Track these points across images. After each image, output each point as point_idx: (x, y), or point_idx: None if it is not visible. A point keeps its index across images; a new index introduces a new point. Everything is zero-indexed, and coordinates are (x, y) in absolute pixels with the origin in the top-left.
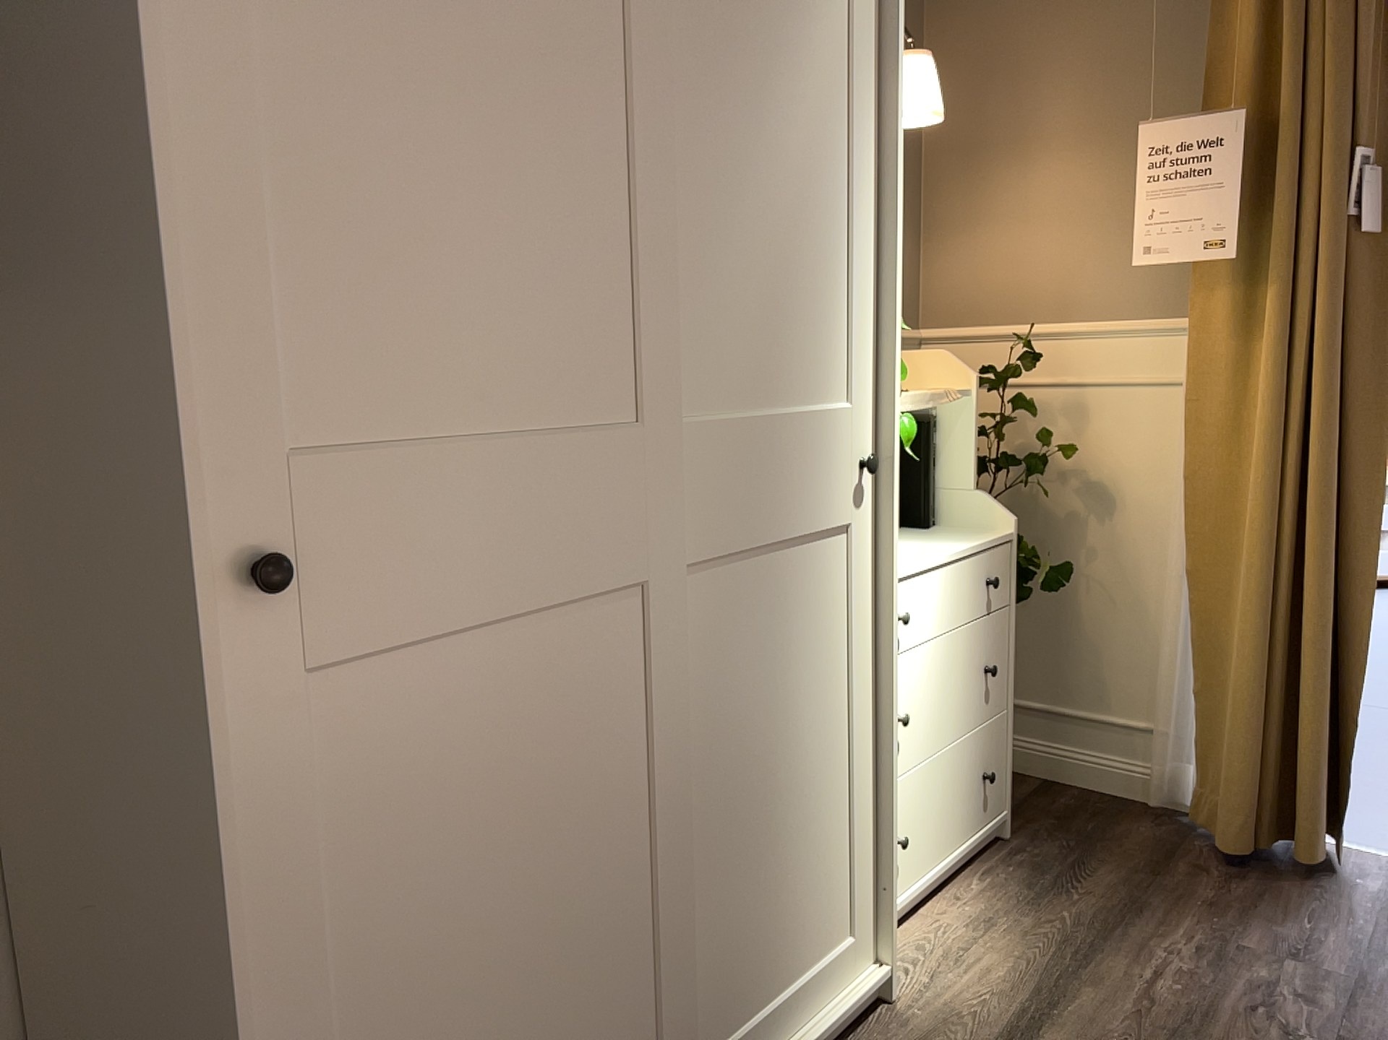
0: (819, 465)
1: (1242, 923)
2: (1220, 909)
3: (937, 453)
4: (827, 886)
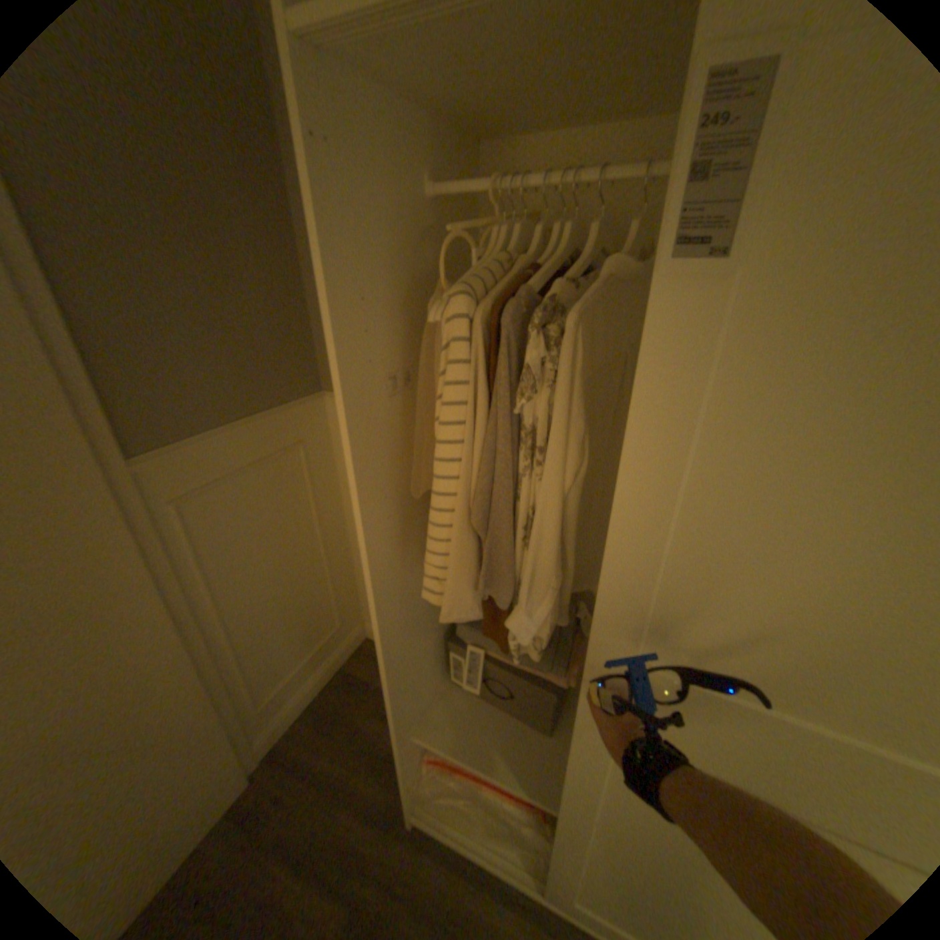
0: None
1: None
2: None
3: None
4: None
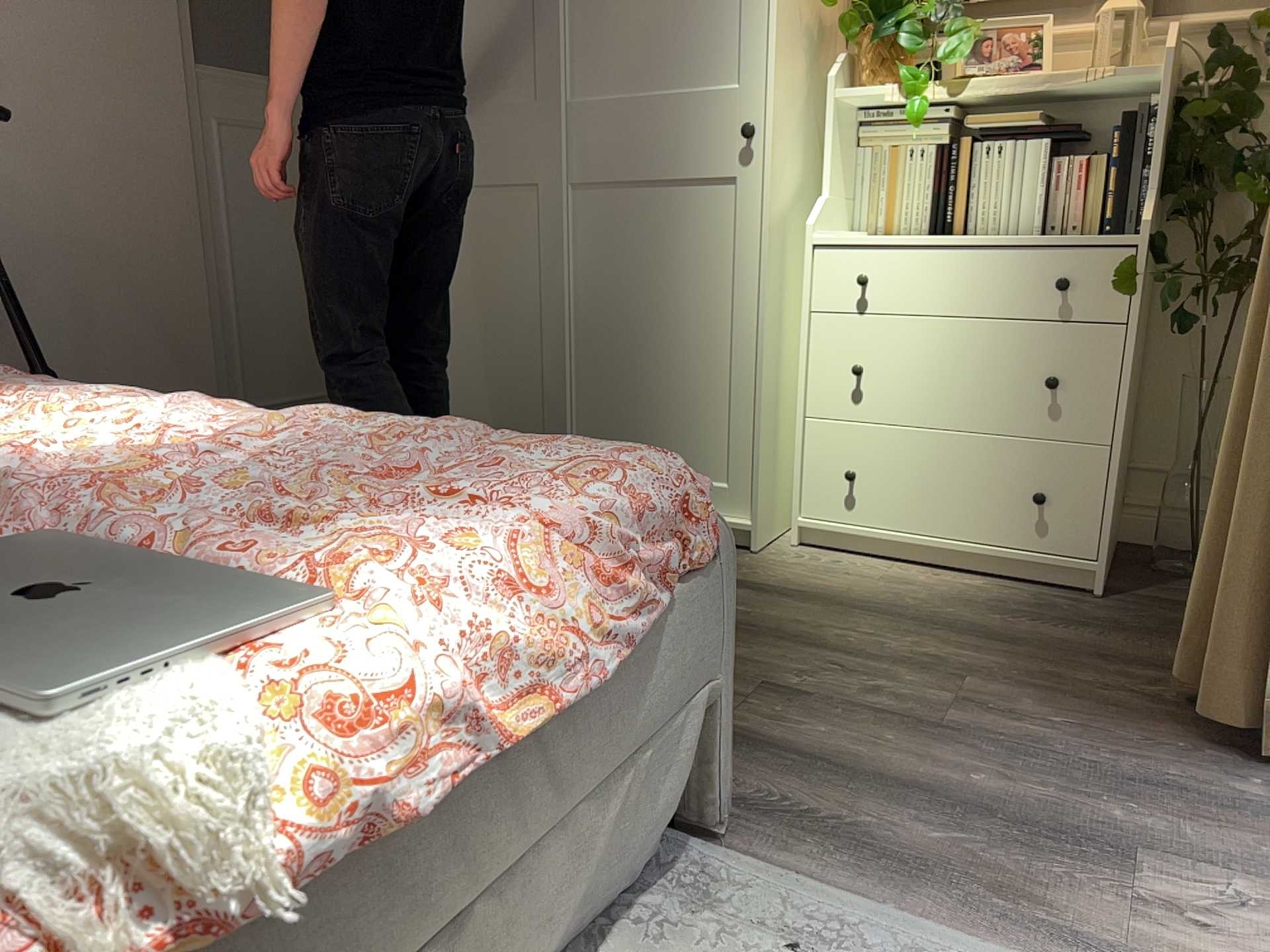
0: (694, 133)
1: (1026, 692)
2: (1049, 684)
3: (1150, 149)
4: (702, 432)
